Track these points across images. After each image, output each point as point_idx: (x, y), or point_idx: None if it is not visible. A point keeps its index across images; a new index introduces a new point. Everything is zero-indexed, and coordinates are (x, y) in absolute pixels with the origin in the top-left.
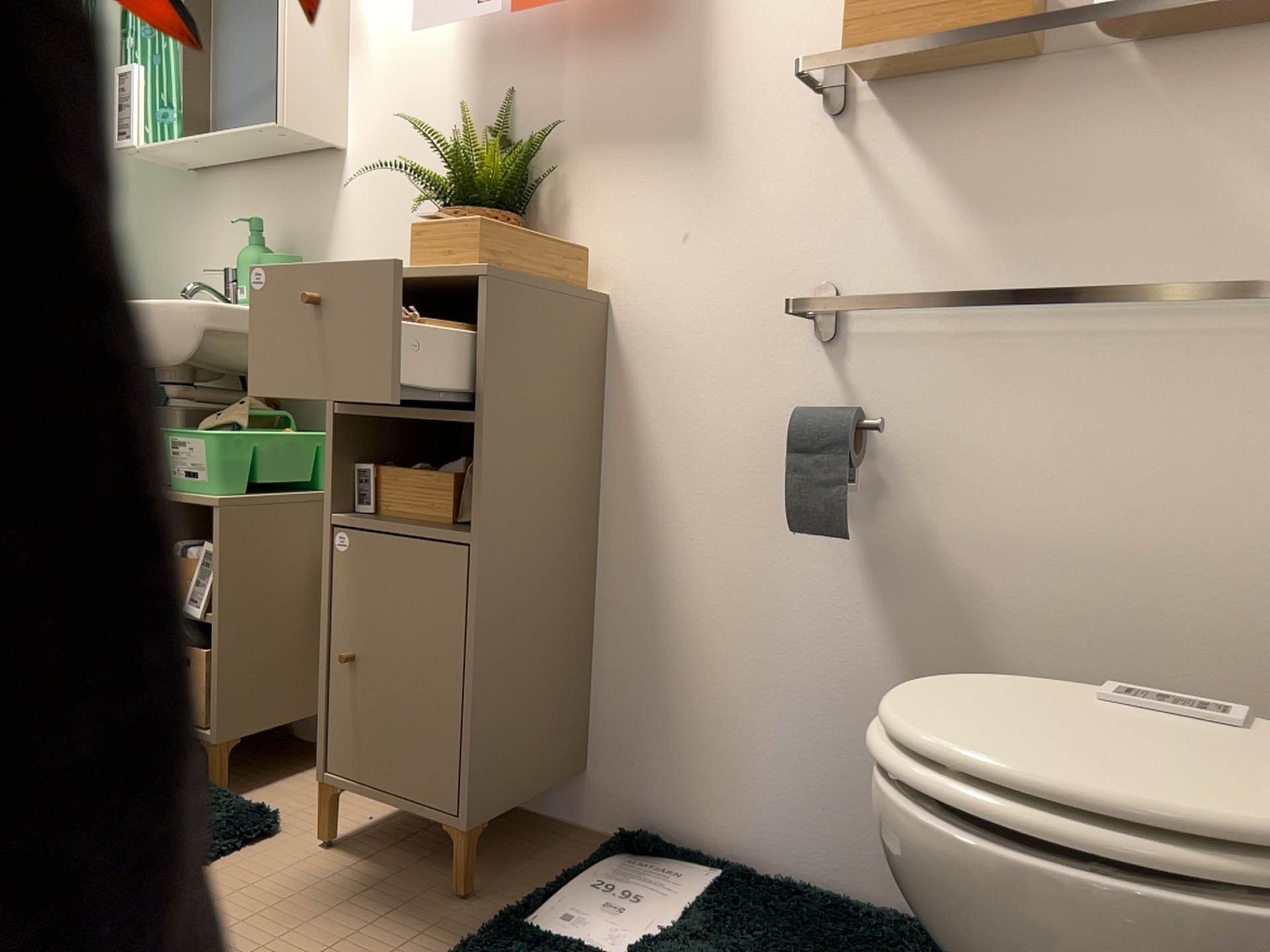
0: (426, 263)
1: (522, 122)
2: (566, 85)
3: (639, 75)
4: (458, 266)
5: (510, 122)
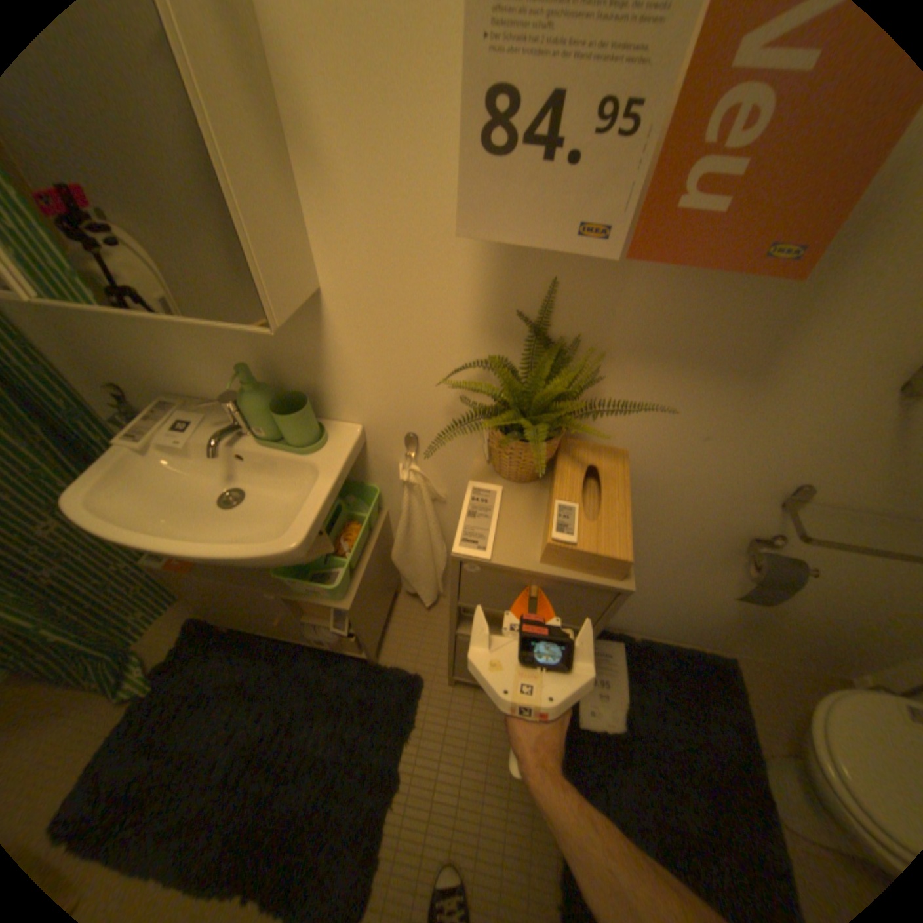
0: (564, 567)
1: (563, 314)
2: (629, 291)
3: (724, 303)
4: (602, 580)
5: (548, 310)
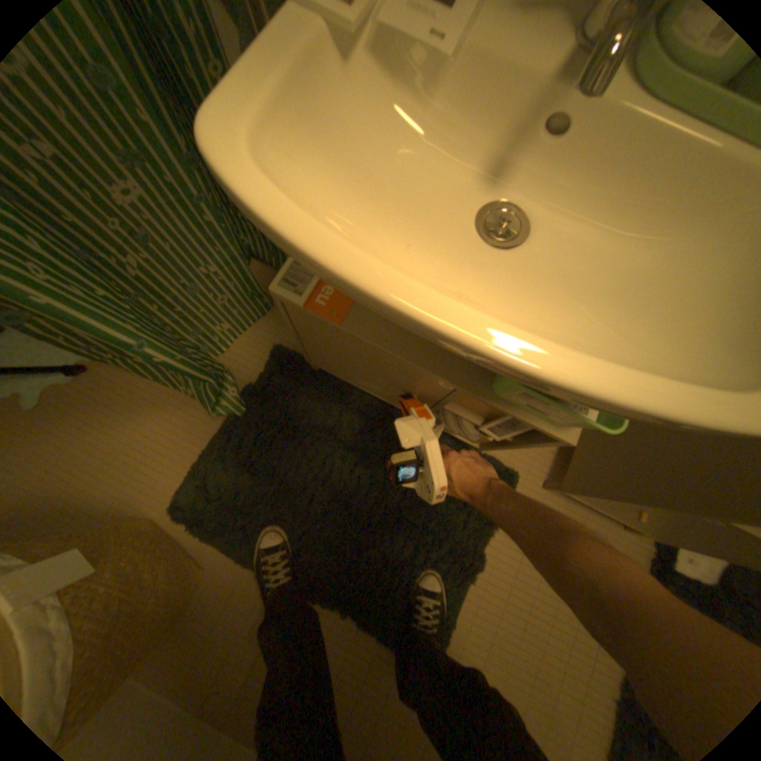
0: None
1: None
2: None
3: None
4: None
5: None
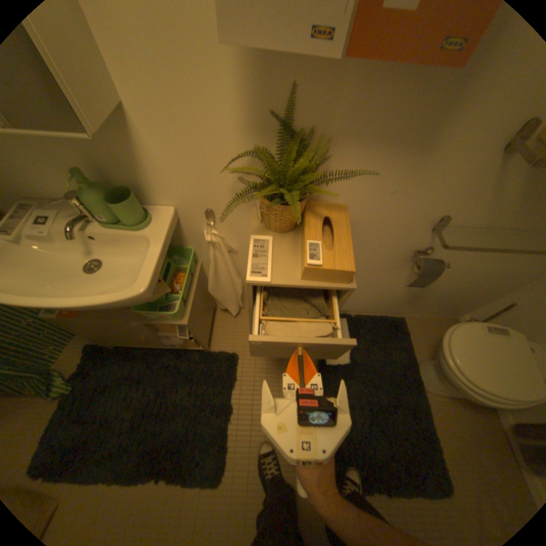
0: (314, 280)
1: (301, 110)
2: (345, 89)
3: (406, 95)
4: (337, 285)
5: (291, 108)
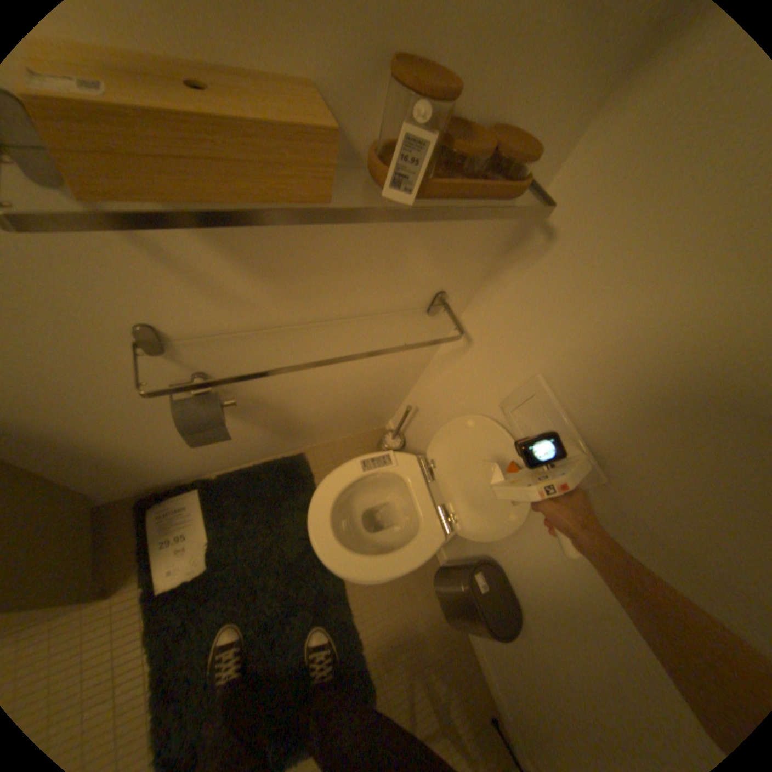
0: None
1: None
2: None
3: None
4: None
5: None
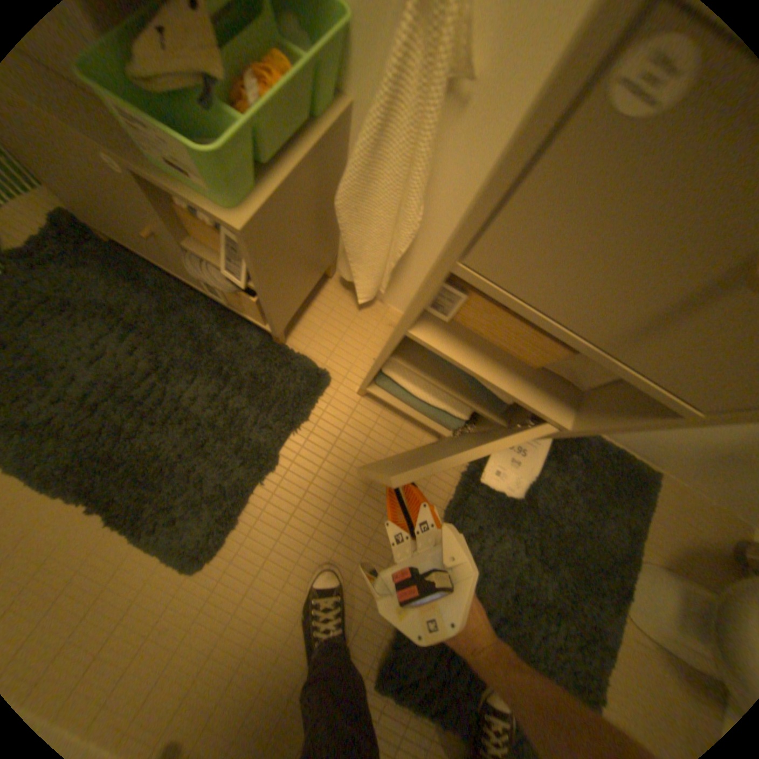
0: None
1: None
2: None
3: None
4: None
5: None
